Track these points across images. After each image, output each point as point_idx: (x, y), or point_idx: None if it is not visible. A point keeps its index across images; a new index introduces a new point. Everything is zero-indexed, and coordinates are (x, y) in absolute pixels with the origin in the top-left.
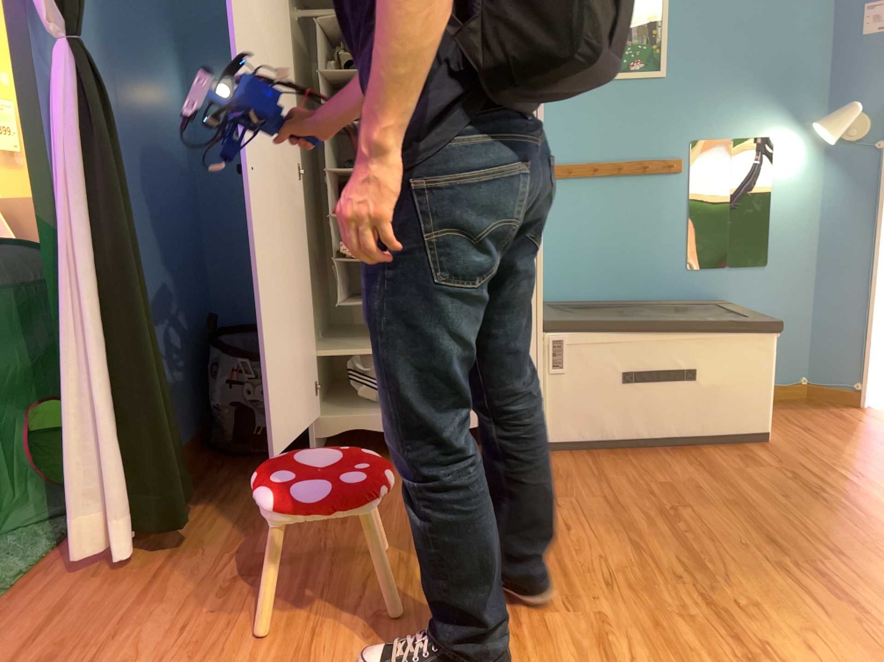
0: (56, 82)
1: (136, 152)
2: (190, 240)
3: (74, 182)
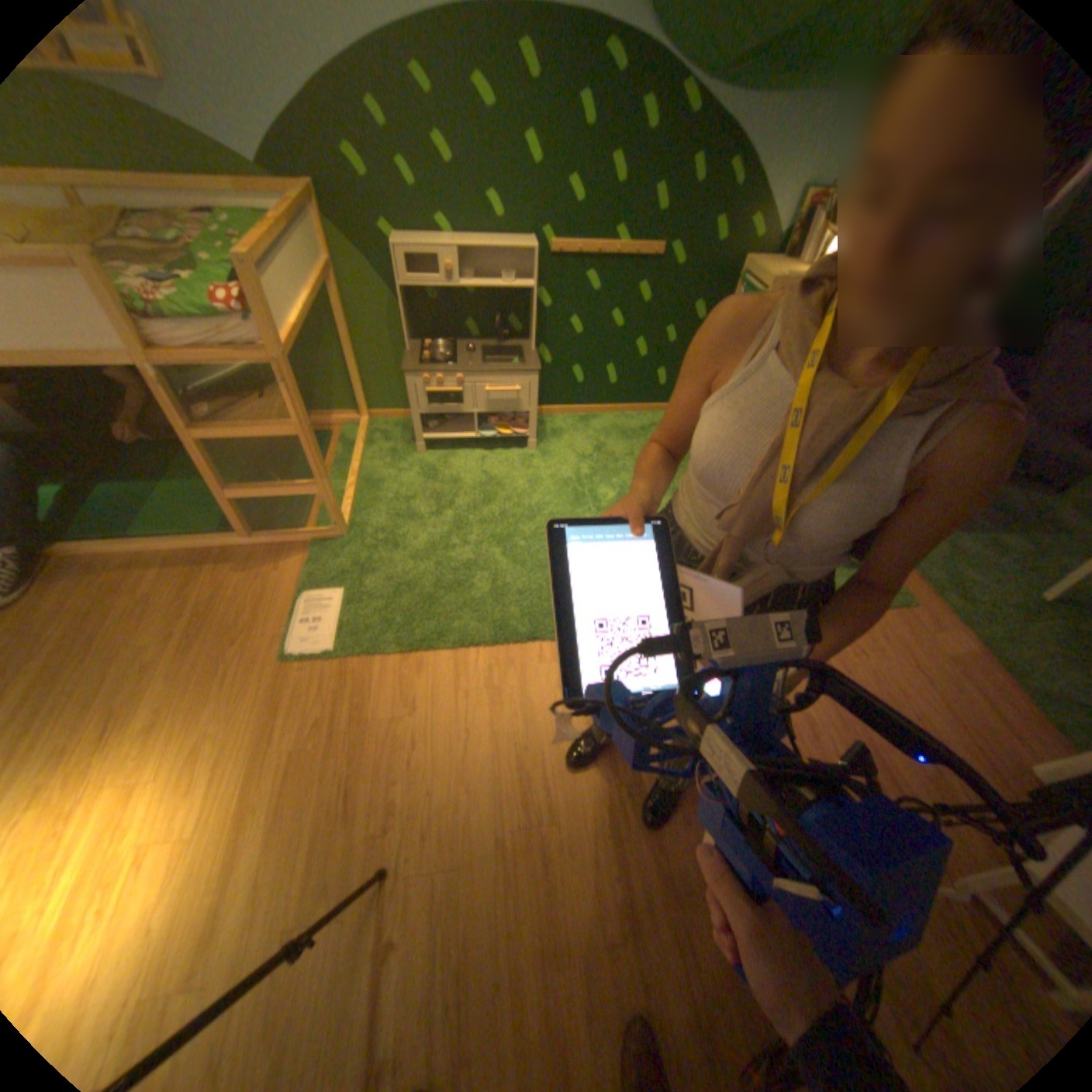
0: None
1: None
2: None
3: None
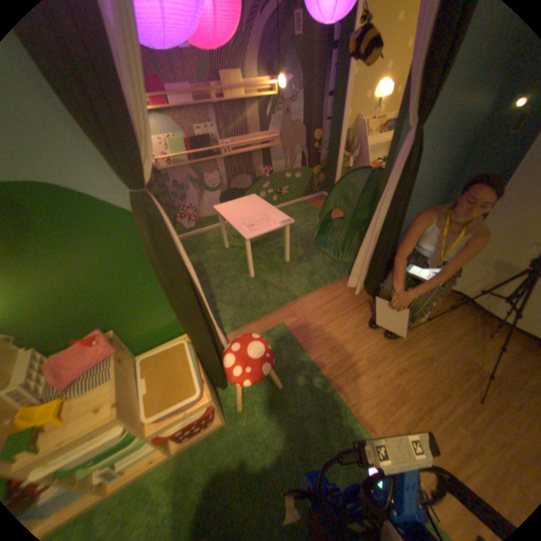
0: (410, 137)
1: (439, 152)
2: (450, 182)
3: (394, 187)
